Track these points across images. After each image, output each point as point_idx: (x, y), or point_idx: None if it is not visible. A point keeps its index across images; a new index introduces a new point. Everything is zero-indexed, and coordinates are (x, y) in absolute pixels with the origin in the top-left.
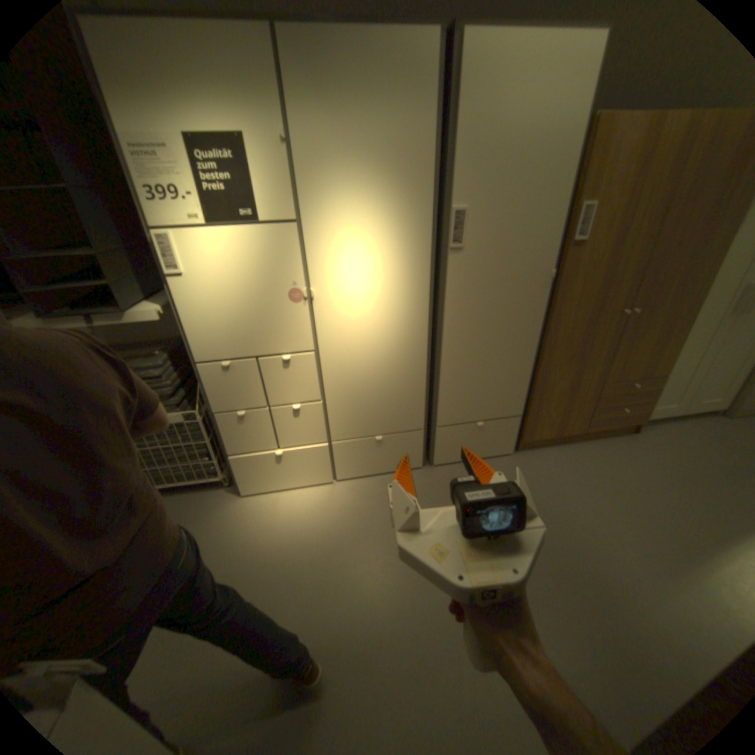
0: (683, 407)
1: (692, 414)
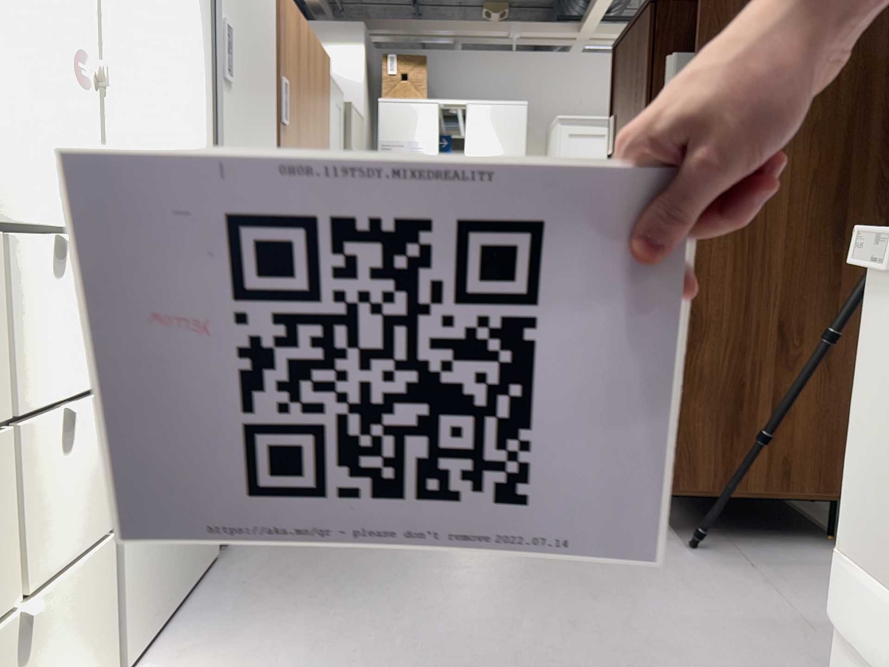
0: None
1: None
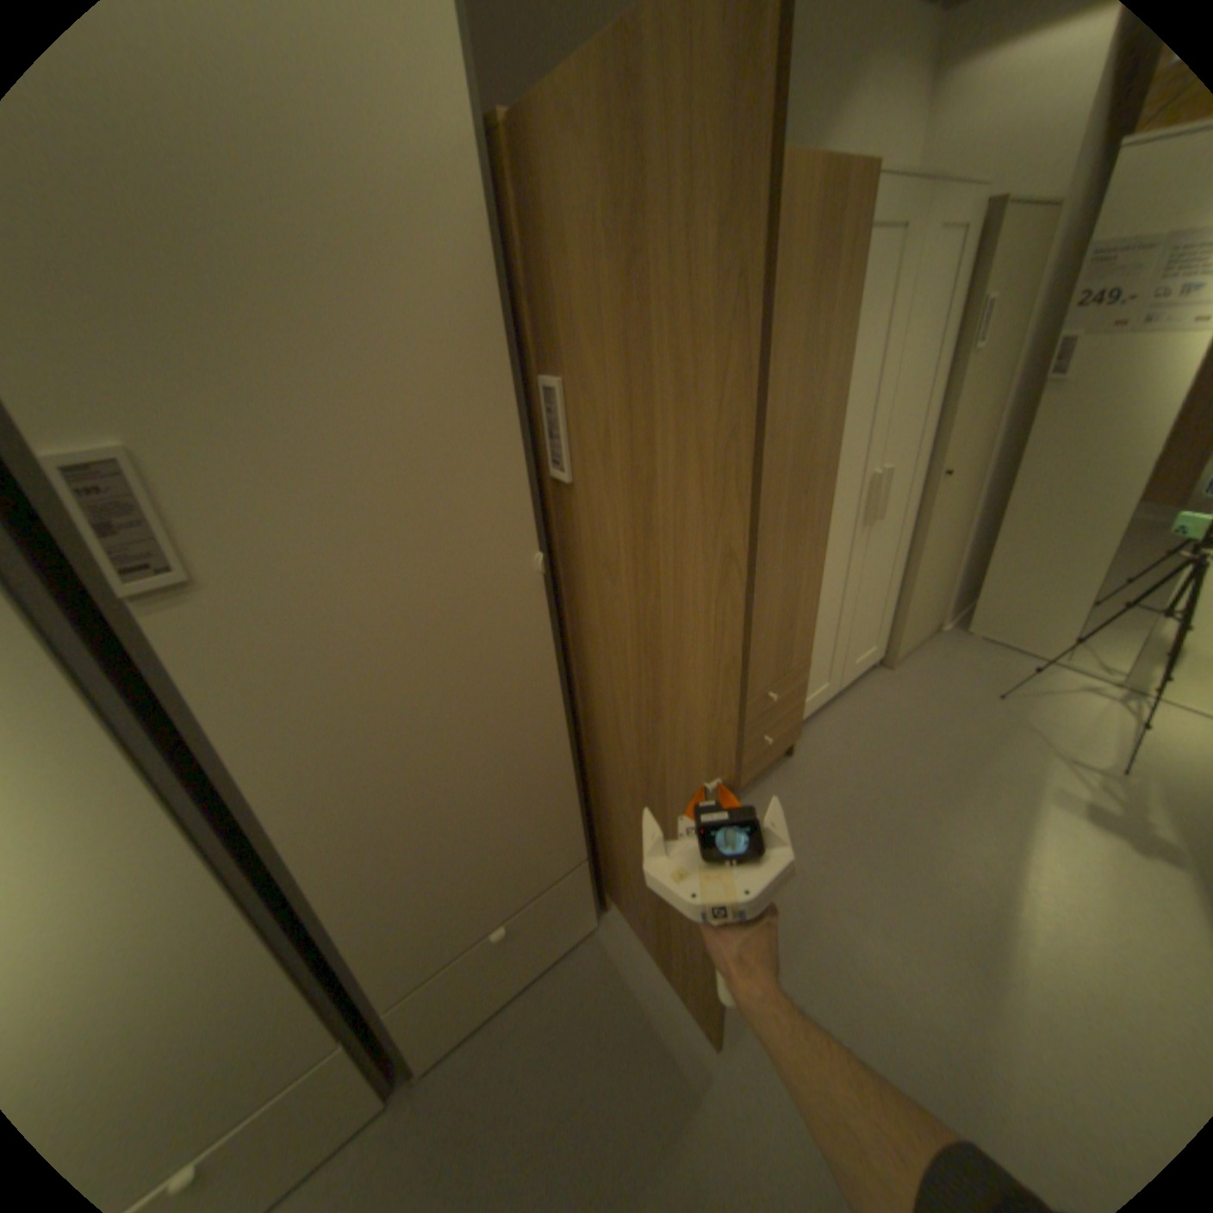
0: (835, 682)
1: (847, 685)
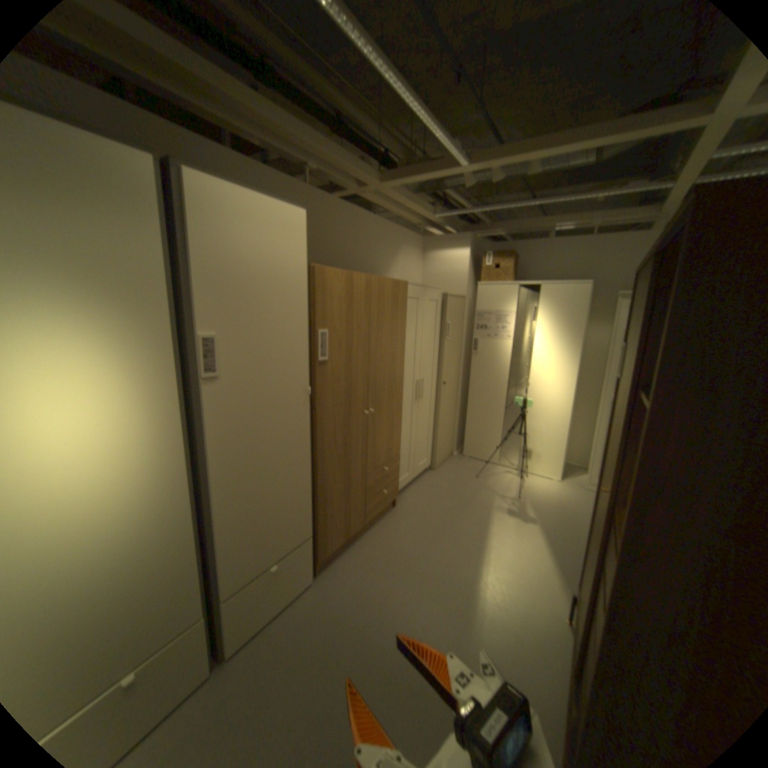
0: (411, 474)
1: (416, 477)
